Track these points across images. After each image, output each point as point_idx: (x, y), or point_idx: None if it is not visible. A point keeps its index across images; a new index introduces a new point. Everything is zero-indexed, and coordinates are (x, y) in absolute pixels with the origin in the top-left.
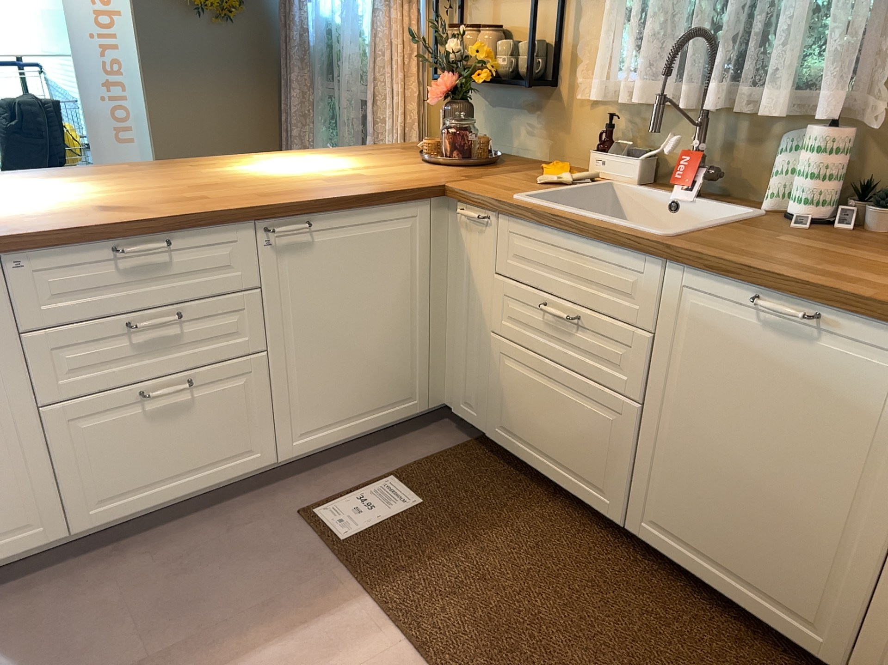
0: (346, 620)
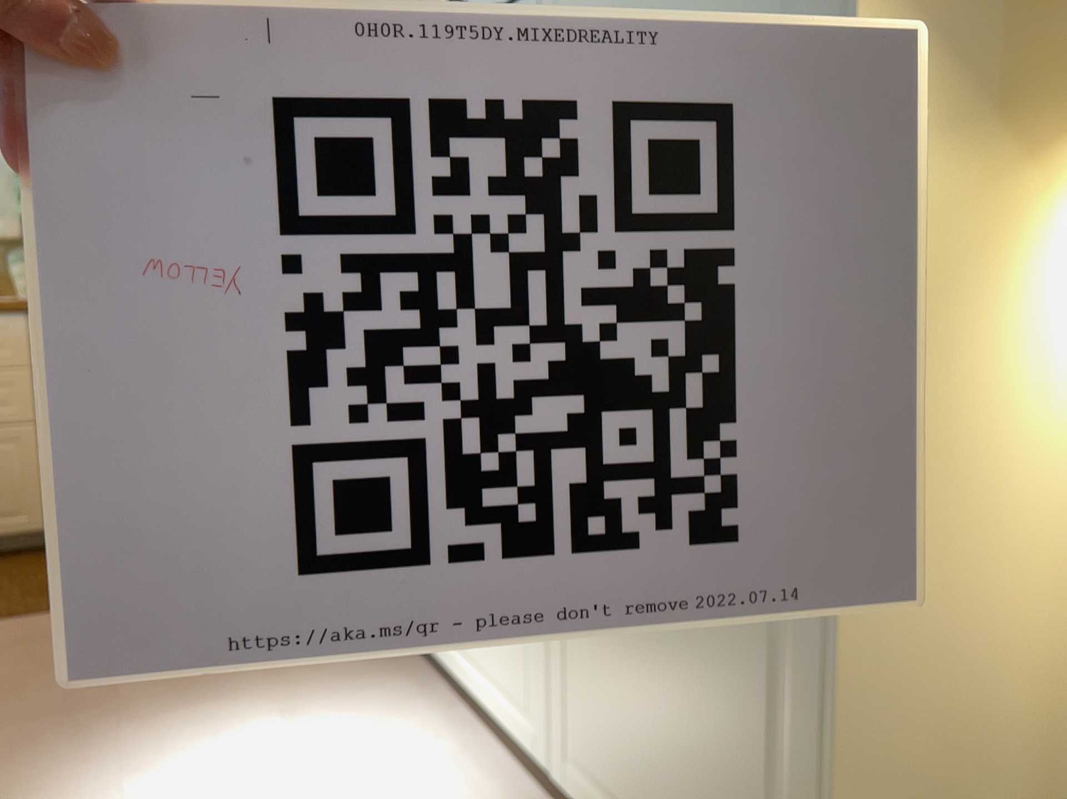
0: None
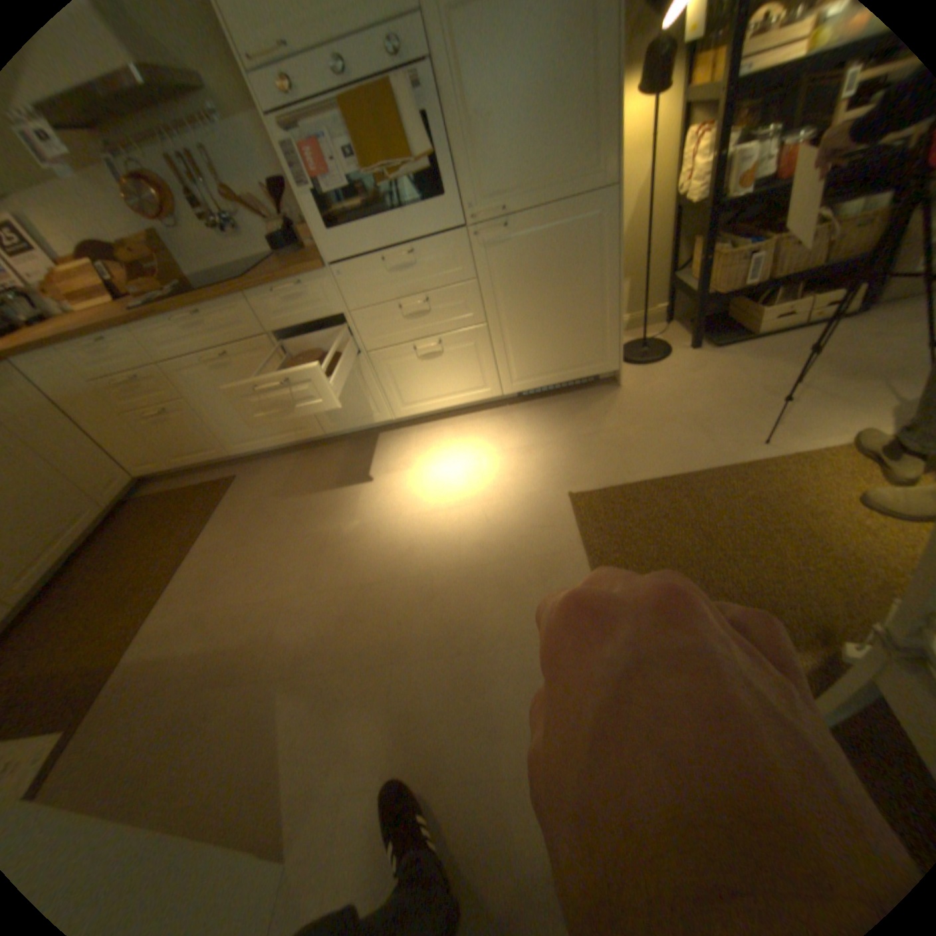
0: (143, 652)
